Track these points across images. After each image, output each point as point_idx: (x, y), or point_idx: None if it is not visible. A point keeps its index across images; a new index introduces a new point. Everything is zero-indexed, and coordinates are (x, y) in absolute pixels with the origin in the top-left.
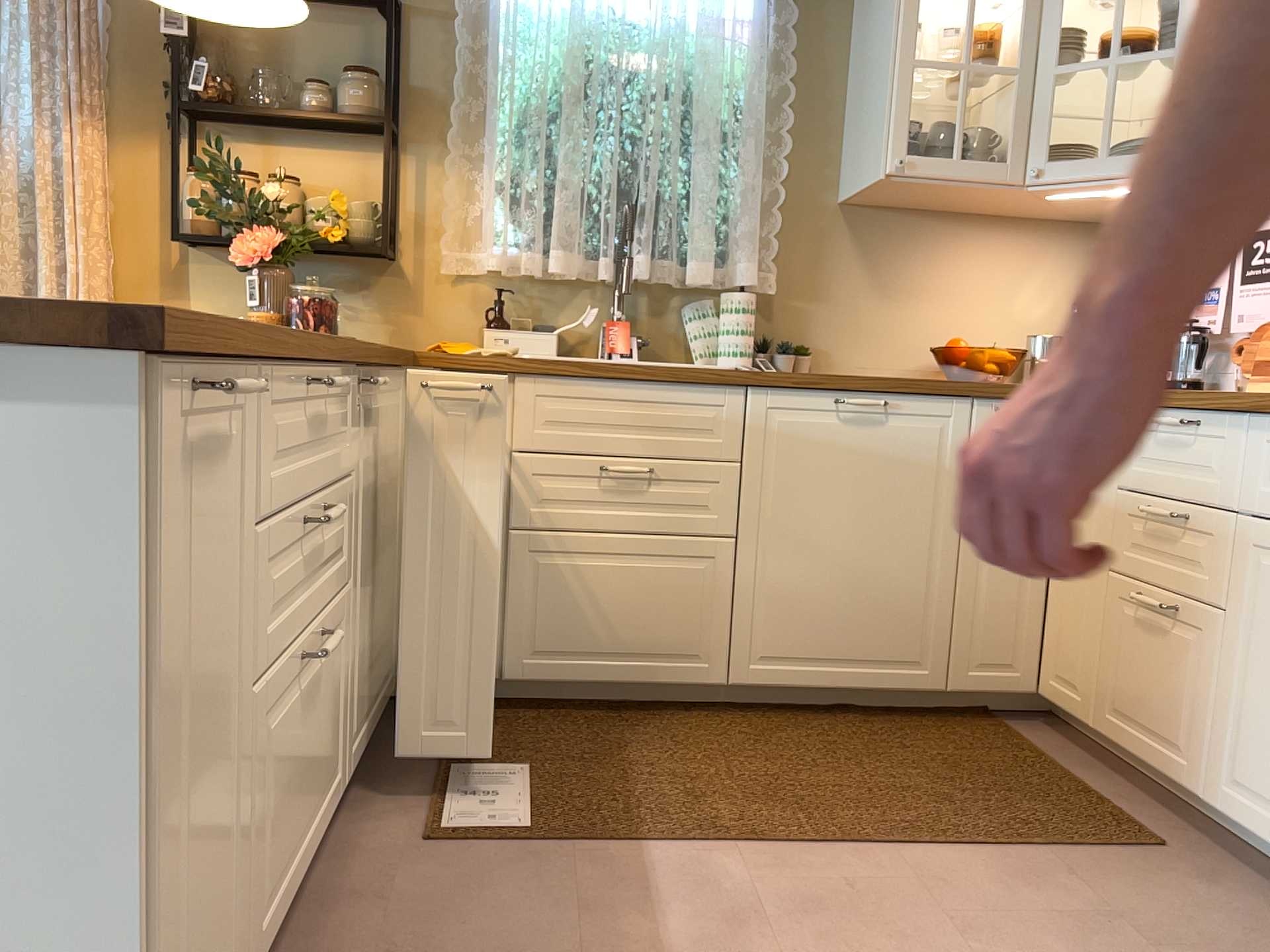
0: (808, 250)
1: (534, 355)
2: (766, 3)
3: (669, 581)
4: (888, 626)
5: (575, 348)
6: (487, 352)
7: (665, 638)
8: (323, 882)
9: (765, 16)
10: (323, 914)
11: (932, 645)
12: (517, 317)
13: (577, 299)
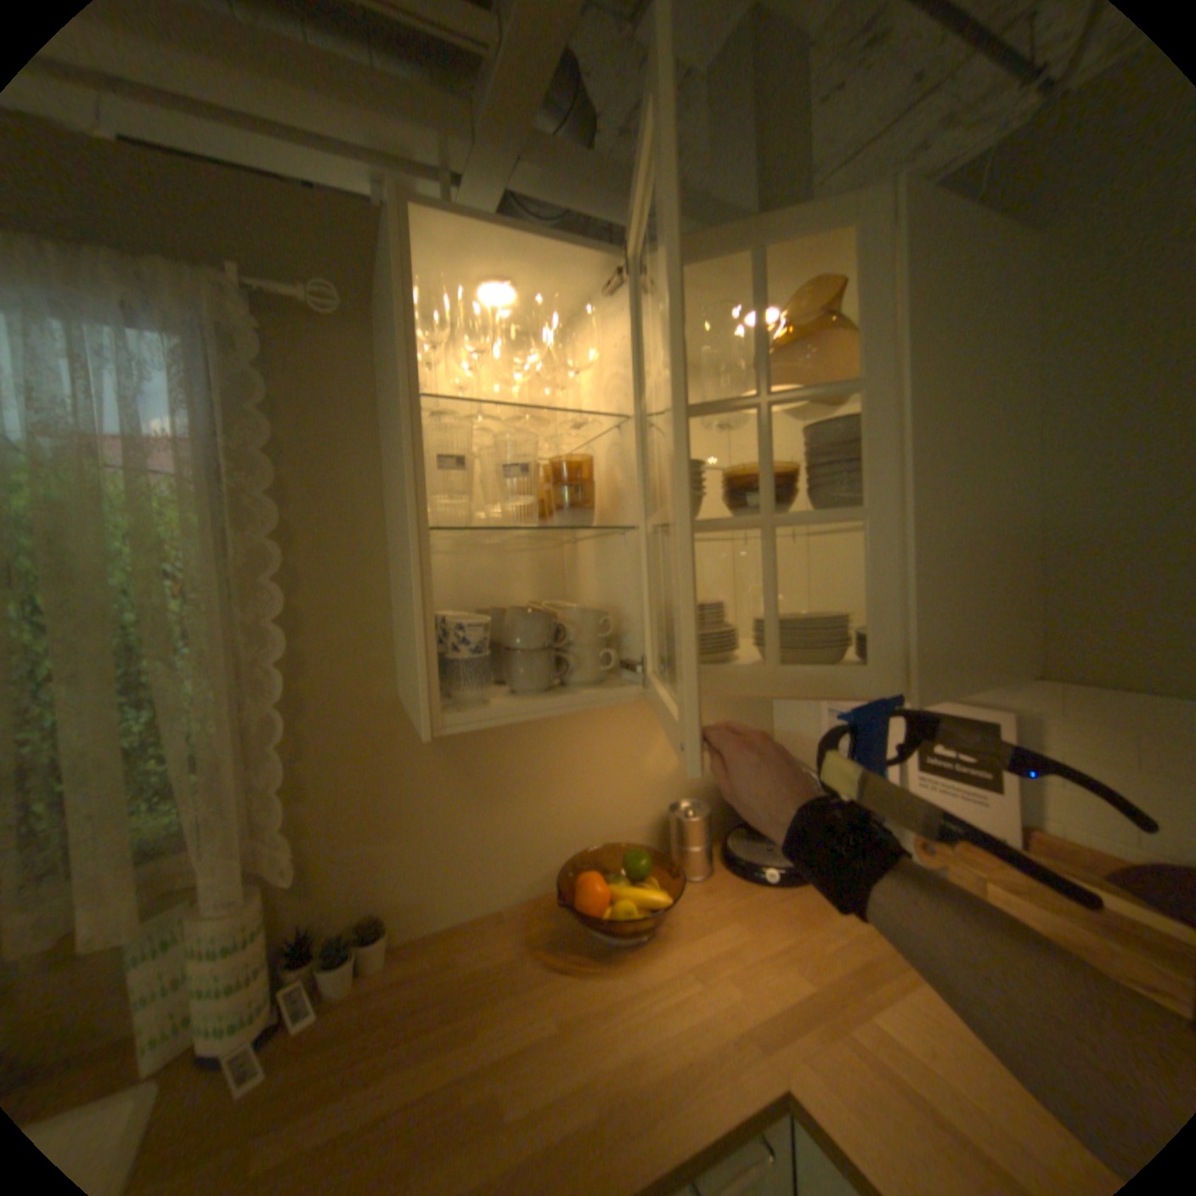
0: (358, 773)
1: None
2: (197, 410)
3: None
4: None
5: None
6: None
7: None
8: None
9: (199, 432)
10: None
11: None
12: None
13: None
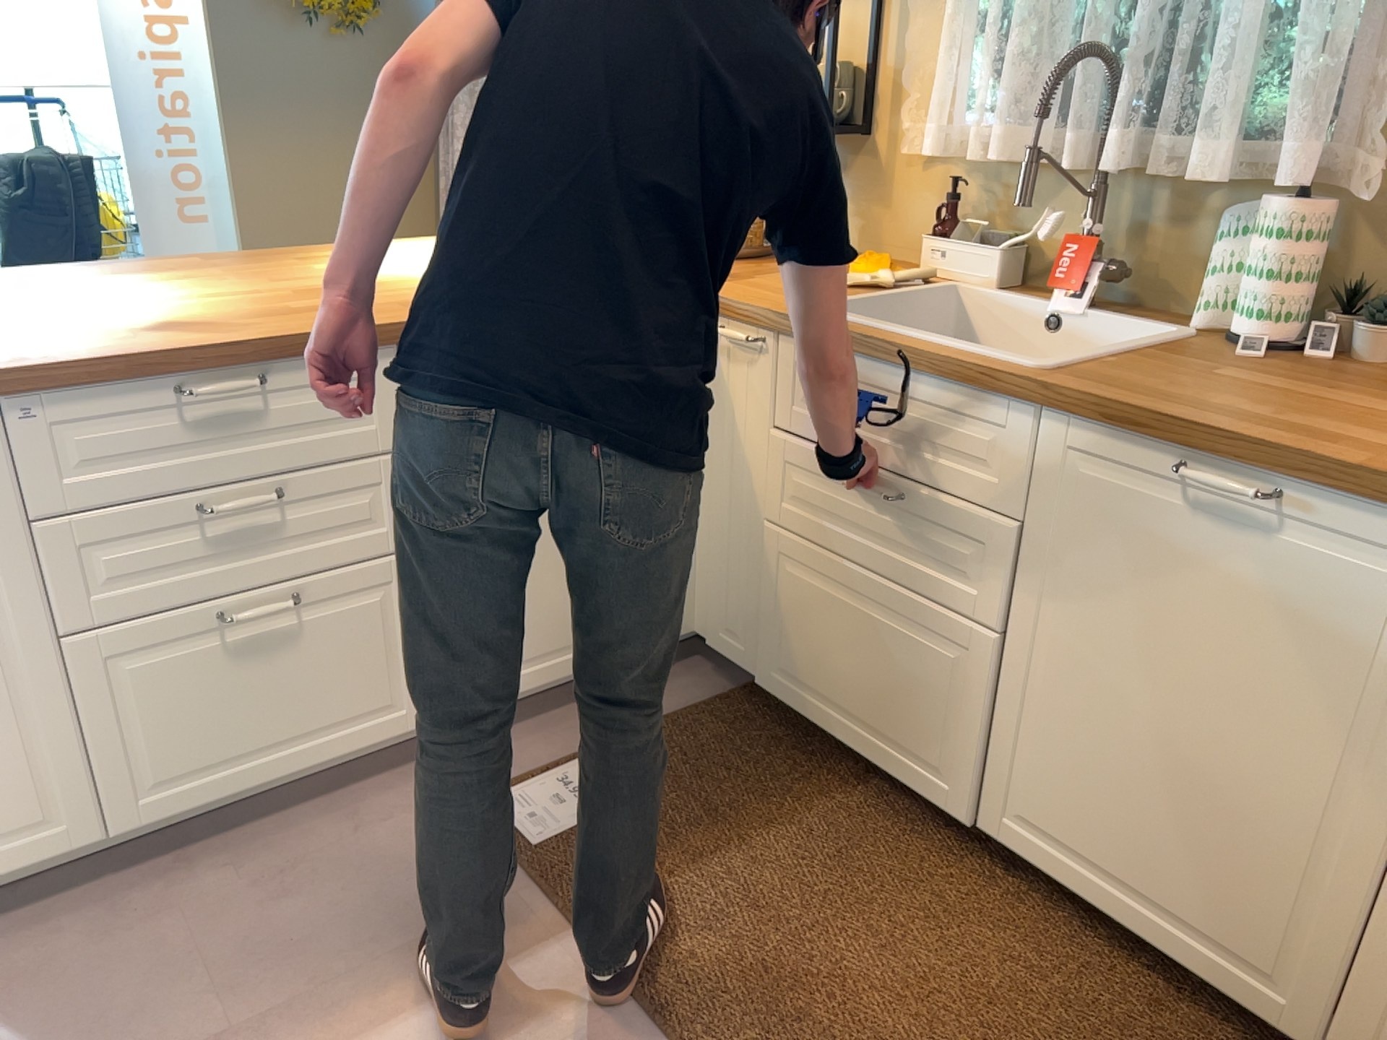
0: None
1: (969, 281)
2: None
3: (915, 653)
4: (1219, 885)
5: (1049, 271)
6: (921, 269)
7: (906, 722)
8: (372, 787)
9: None
10: (329, 812)
11: (1300, 965)
12: (967, 223)
13: (1061, 197)
